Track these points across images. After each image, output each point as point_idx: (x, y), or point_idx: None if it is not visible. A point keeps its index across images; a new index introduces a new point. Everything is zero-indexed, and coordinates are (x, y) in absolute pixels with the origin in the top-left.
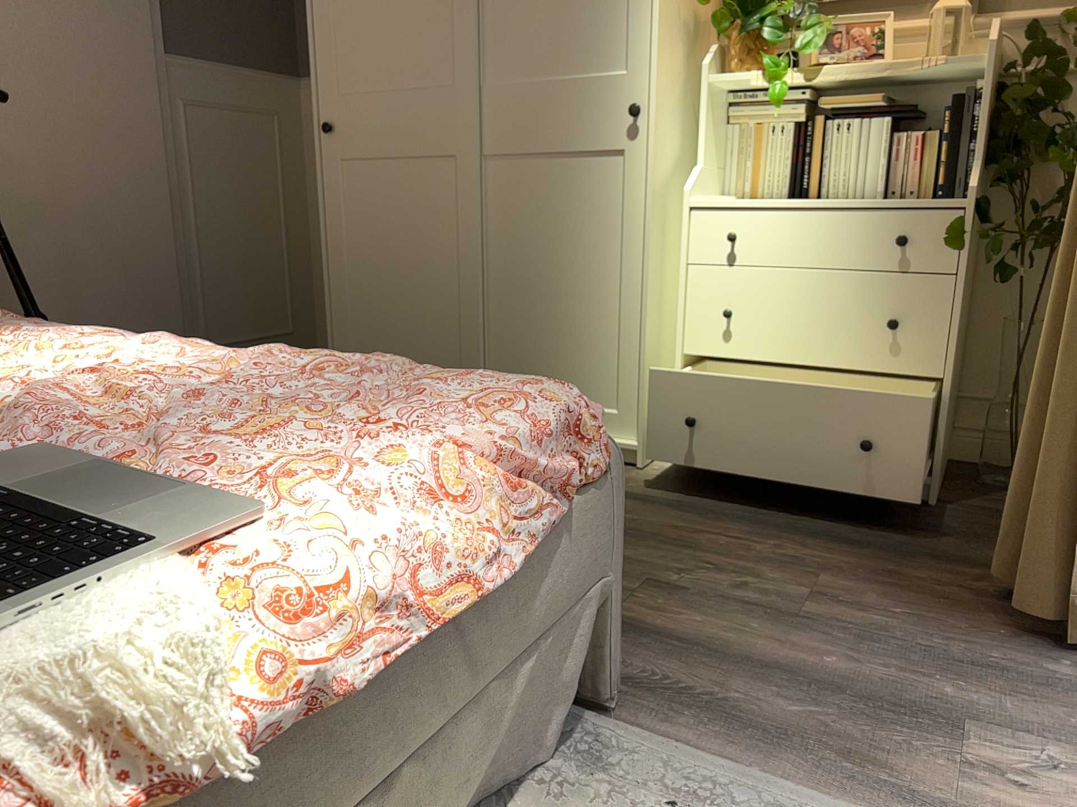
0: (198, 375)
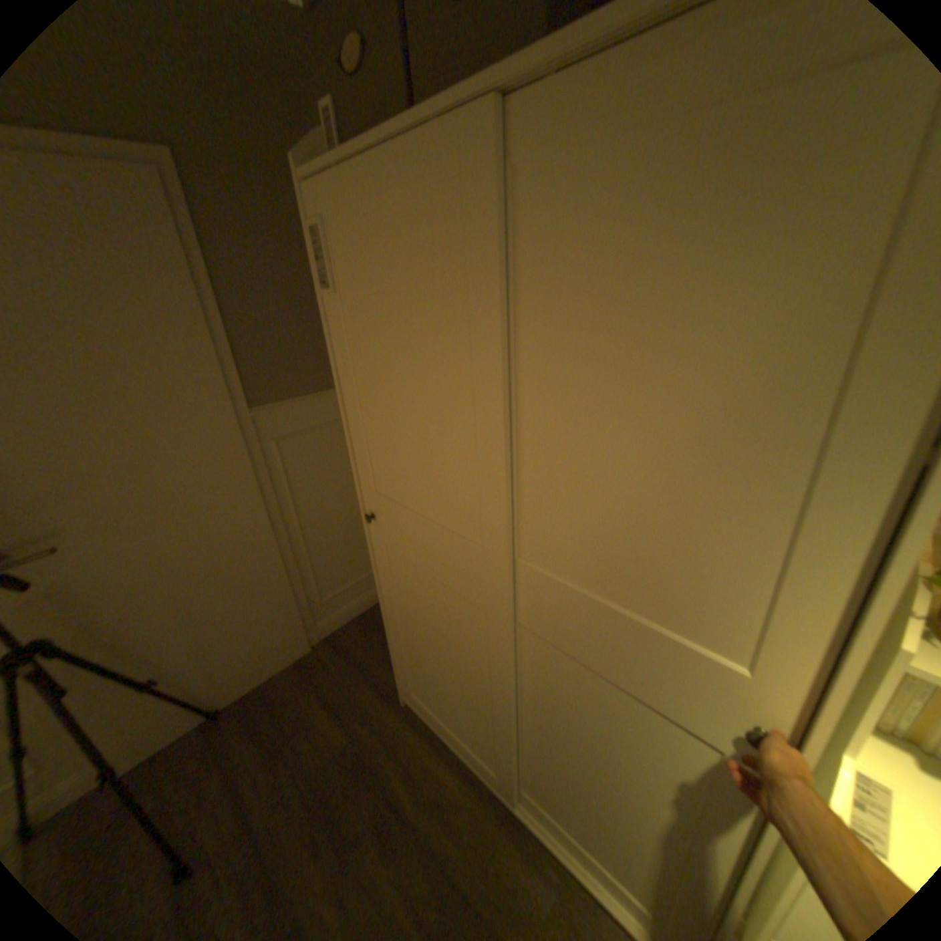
0: None
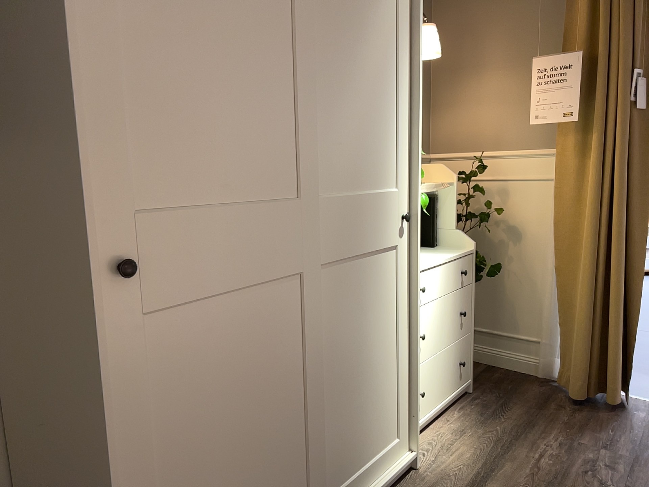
0: None
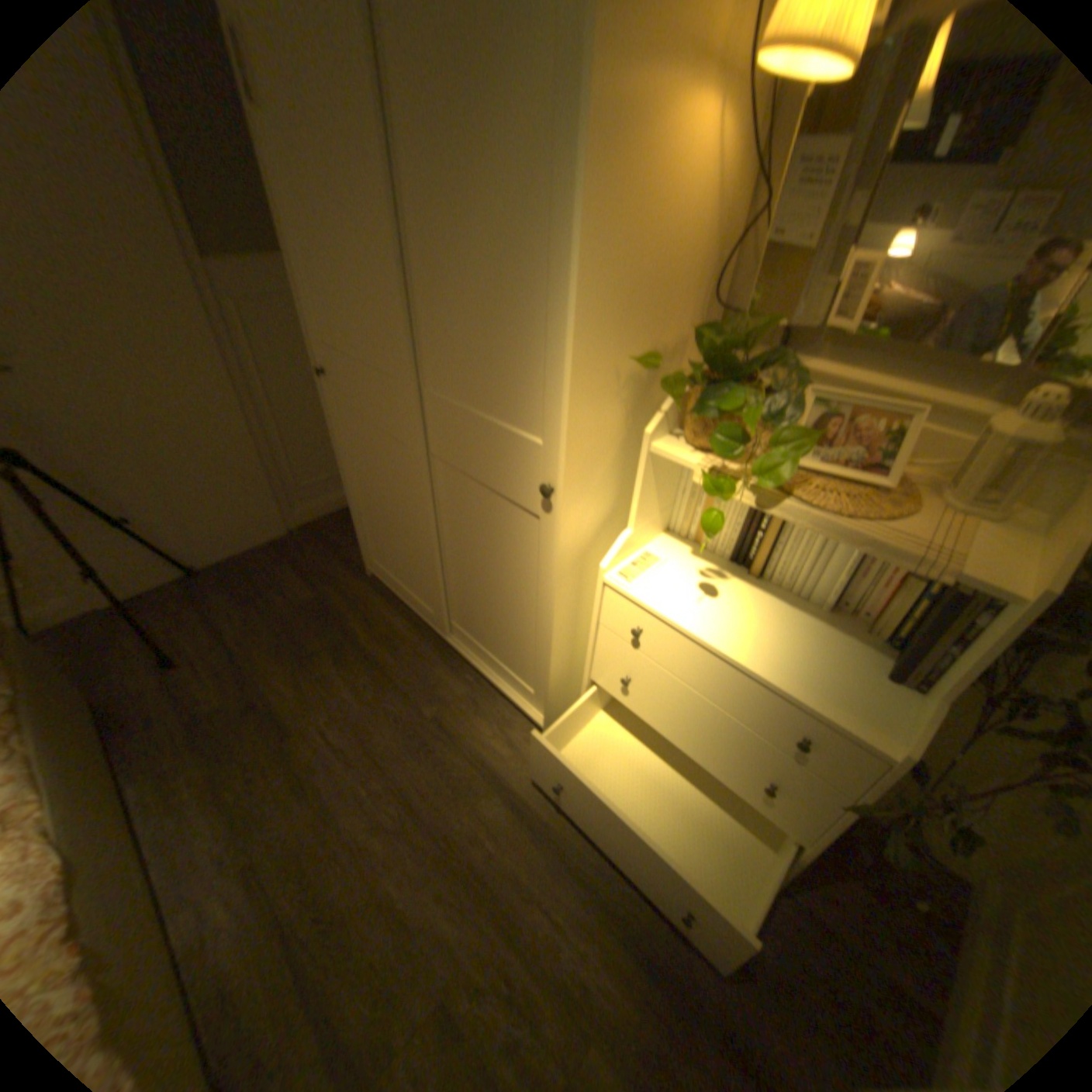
0: None
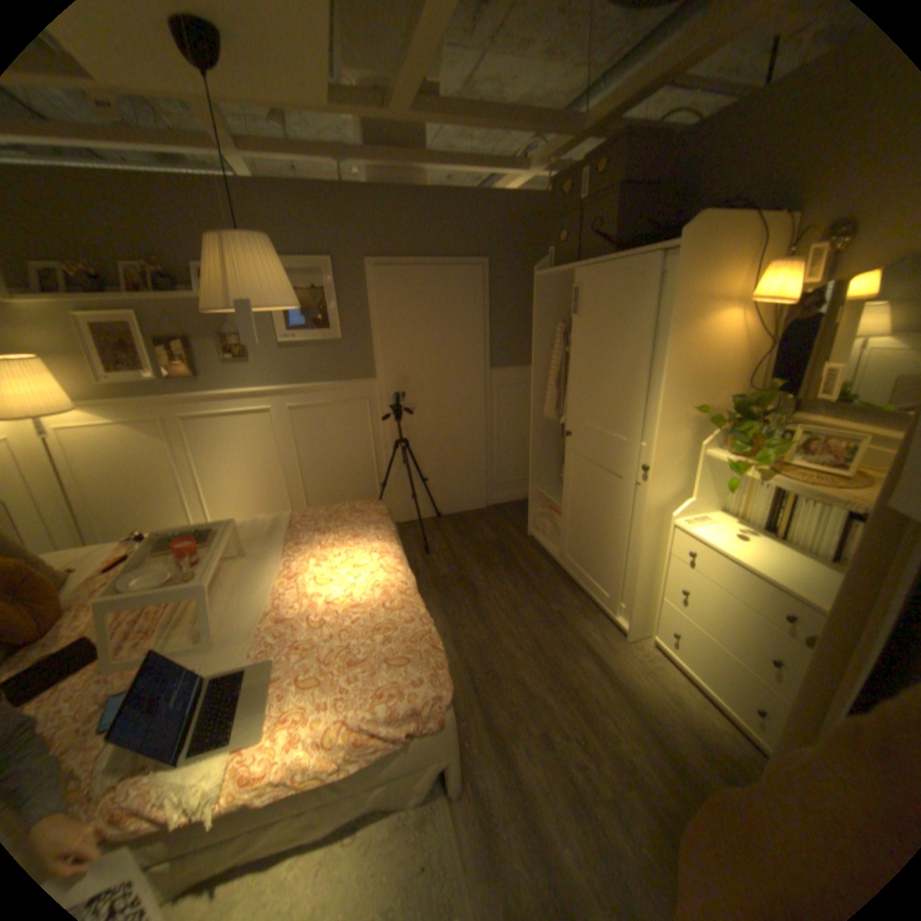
0: (359, 607)
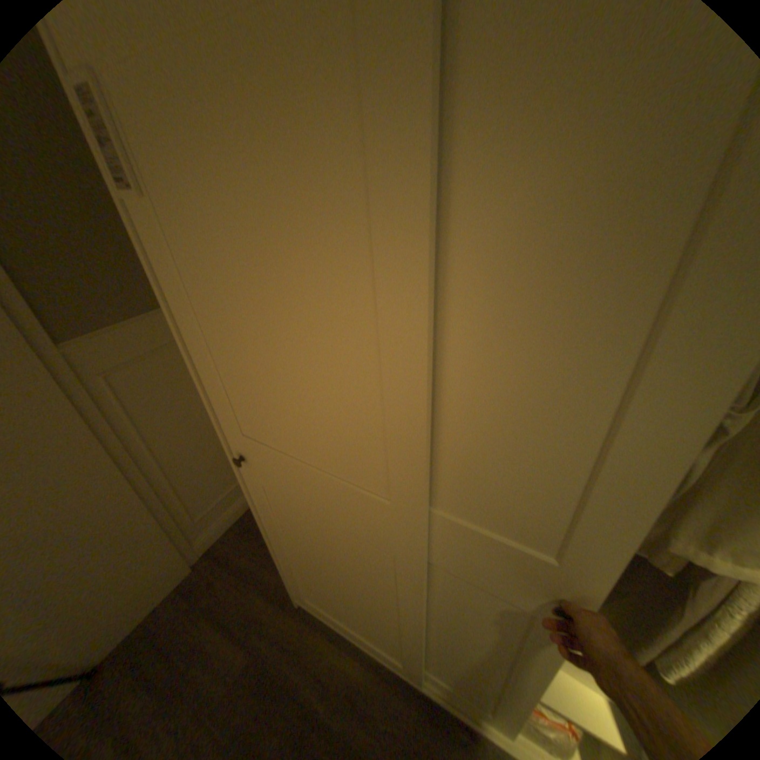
0: None
